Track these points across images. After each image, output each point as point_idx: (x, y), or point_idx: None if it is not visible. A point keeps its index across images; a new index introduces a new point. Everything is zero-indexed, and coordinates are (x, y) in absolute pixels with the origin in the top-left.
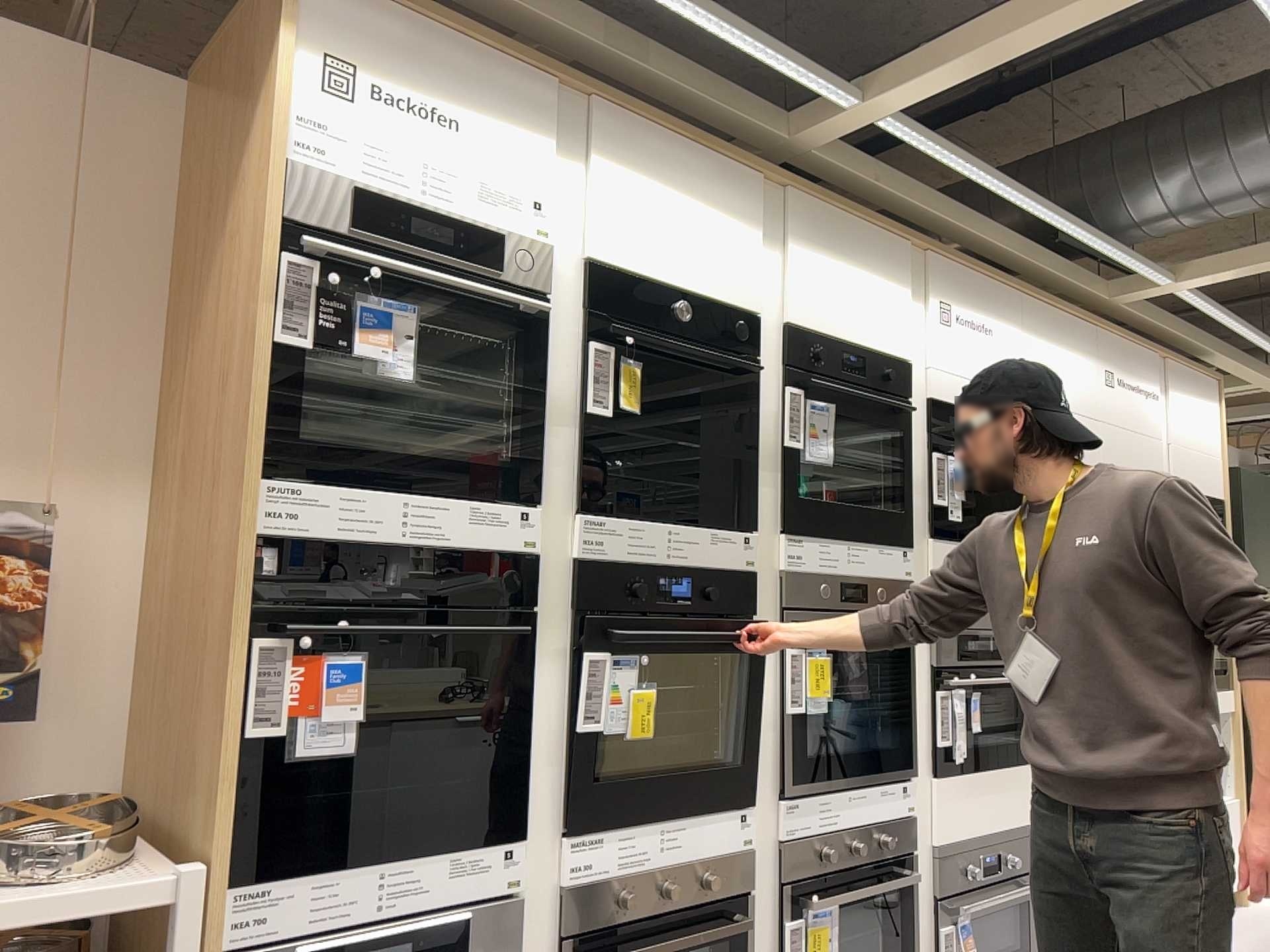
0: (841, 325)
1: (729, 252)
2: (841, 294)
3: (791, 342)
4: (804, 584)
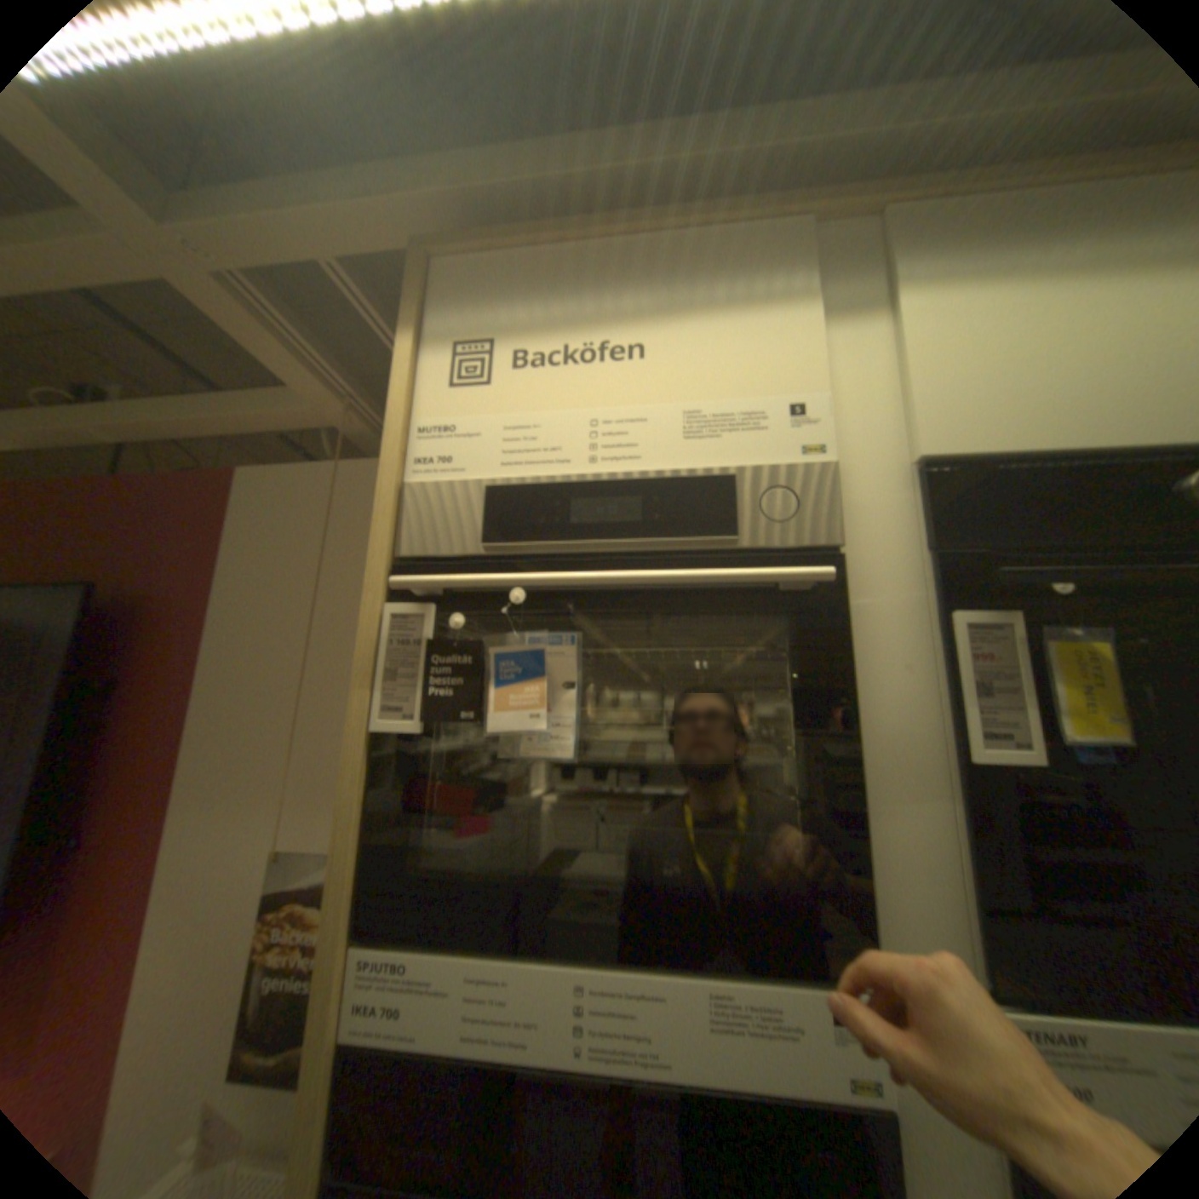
0: None
1: None
2: None
3: None
4: None
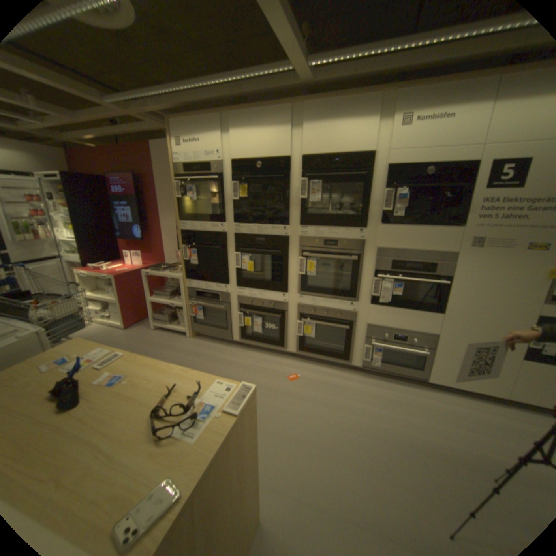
0: (334, 146)
1: (277, 137)
2: (335, 132)
3: (307, 161)
4: (310, 242)
